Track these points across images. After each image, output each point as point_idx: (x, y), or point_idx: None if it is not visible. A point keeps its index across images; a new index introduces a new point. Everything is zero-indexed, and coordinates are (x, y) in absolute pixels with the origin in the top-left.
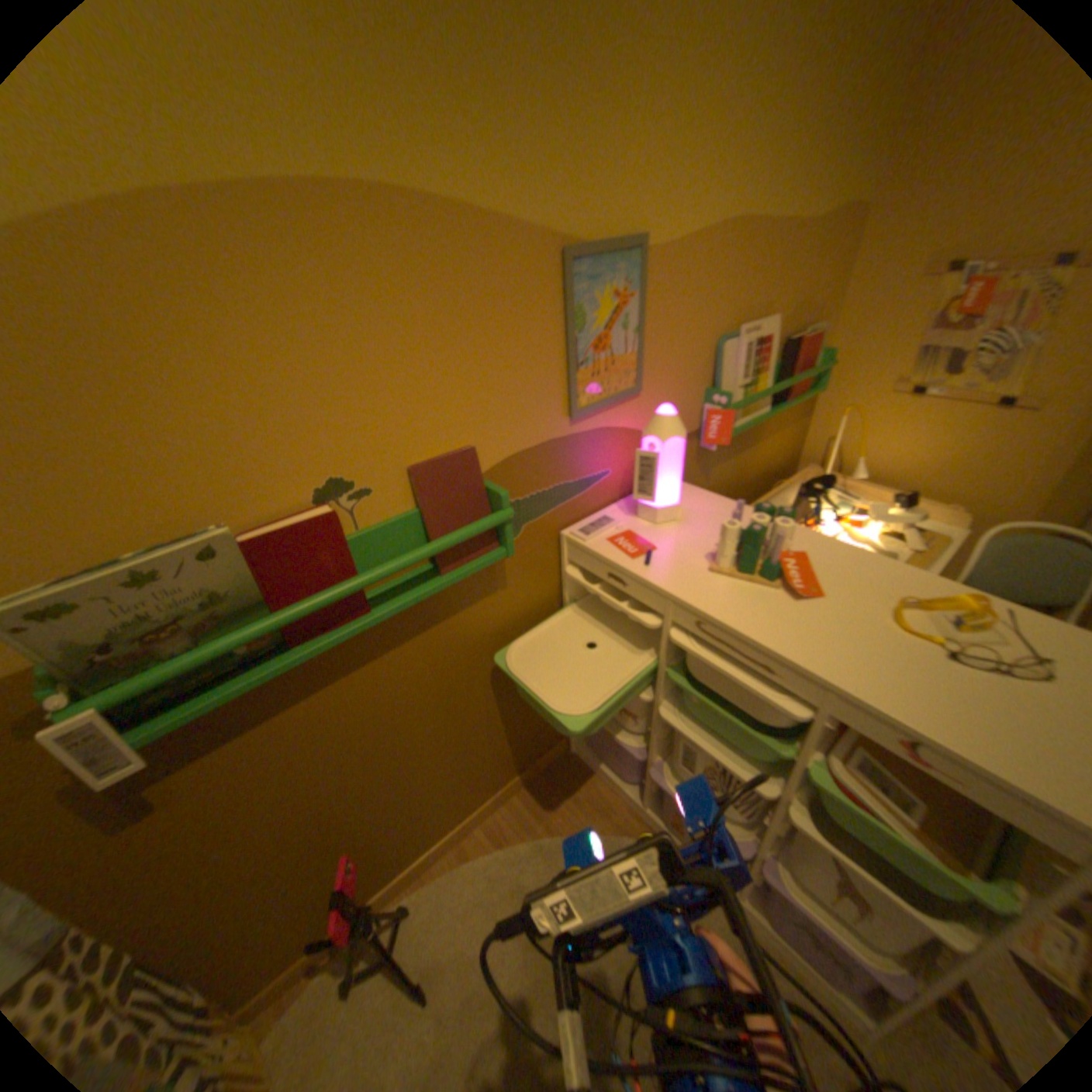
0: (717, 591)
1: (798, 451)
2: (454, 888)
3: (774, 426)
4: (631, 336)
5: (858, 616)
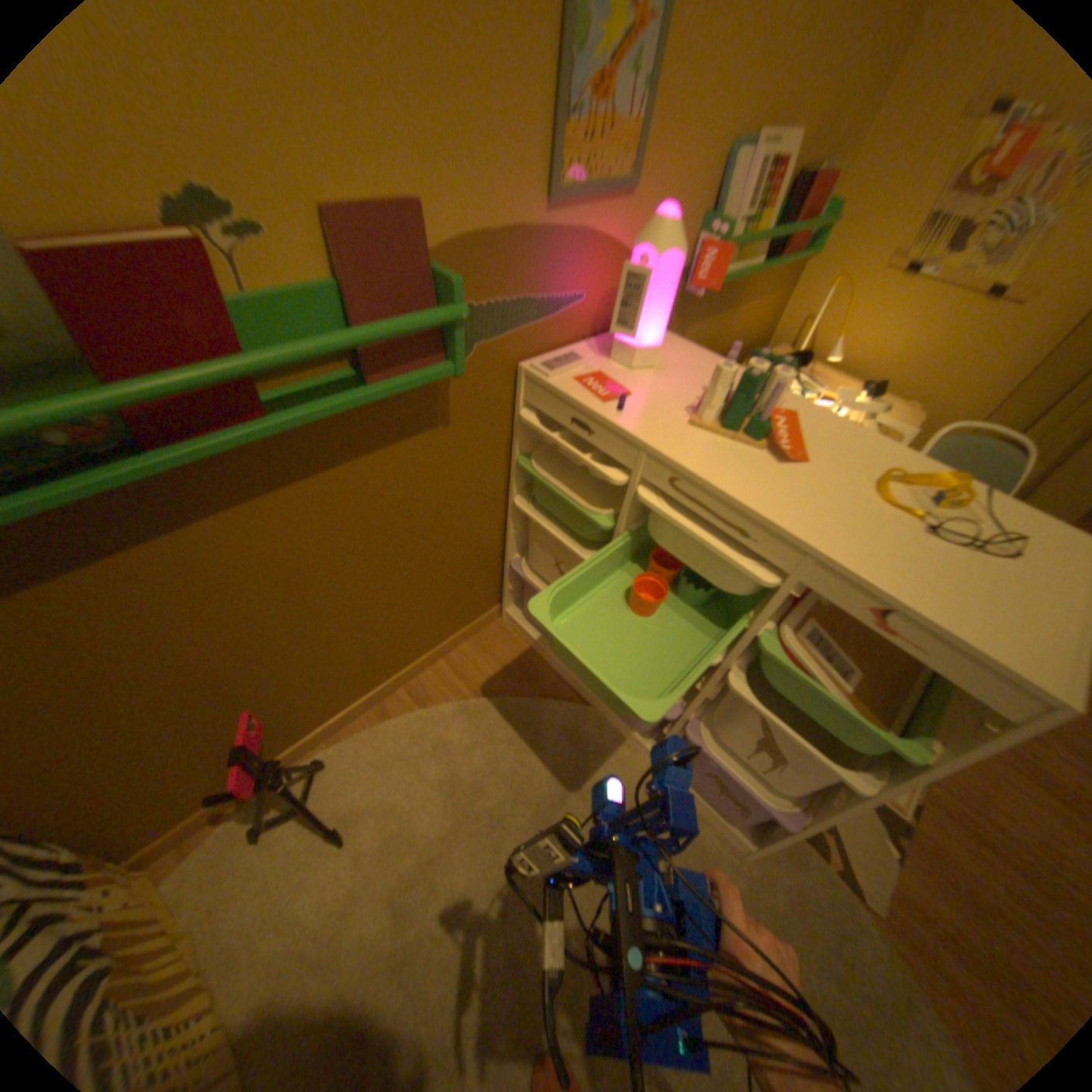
0: (697, 446)
1: (772, 329)
2: (374, 744)
3: (758, 289)
4: (640, 90)
5: (841, 484)
